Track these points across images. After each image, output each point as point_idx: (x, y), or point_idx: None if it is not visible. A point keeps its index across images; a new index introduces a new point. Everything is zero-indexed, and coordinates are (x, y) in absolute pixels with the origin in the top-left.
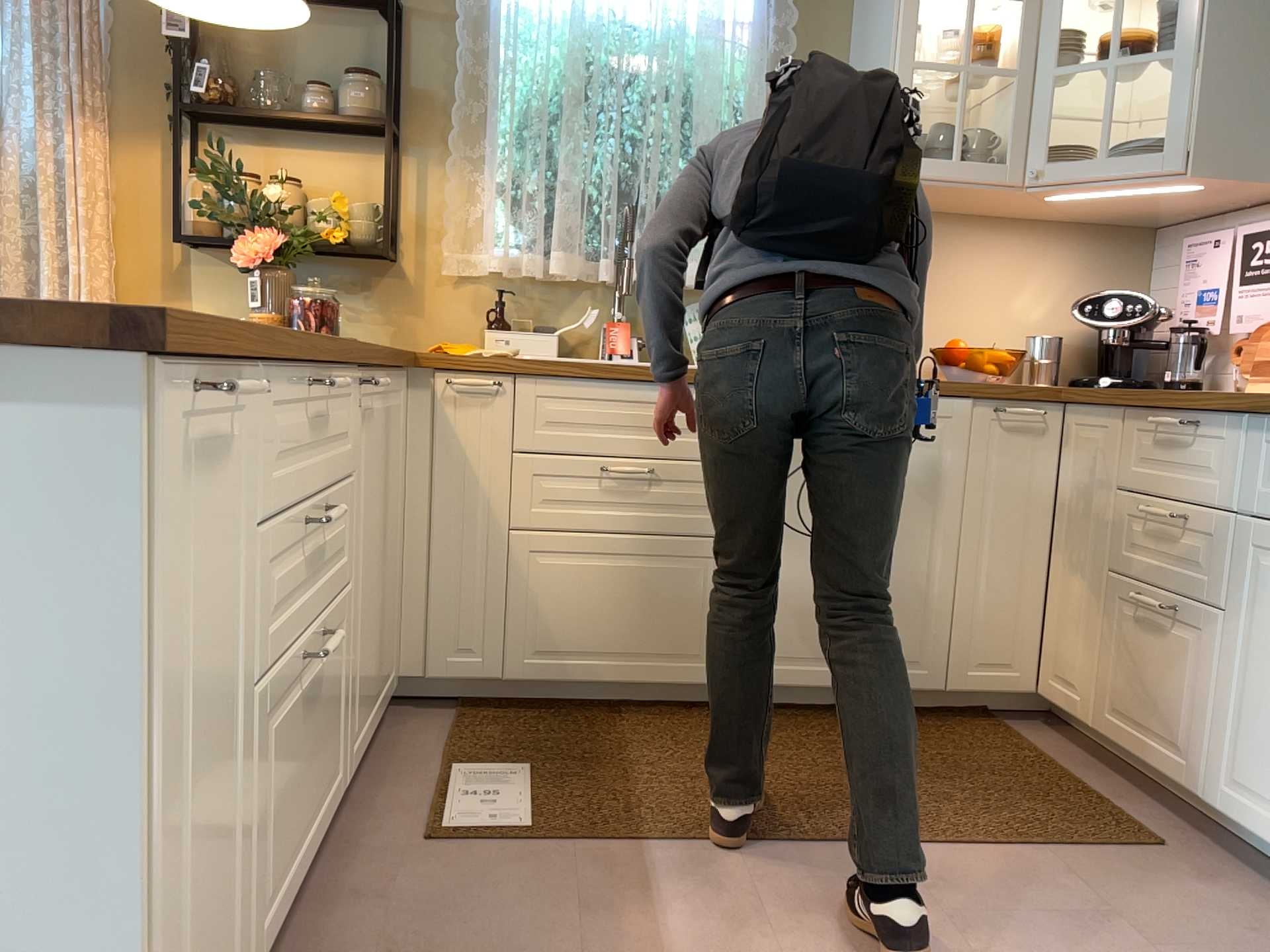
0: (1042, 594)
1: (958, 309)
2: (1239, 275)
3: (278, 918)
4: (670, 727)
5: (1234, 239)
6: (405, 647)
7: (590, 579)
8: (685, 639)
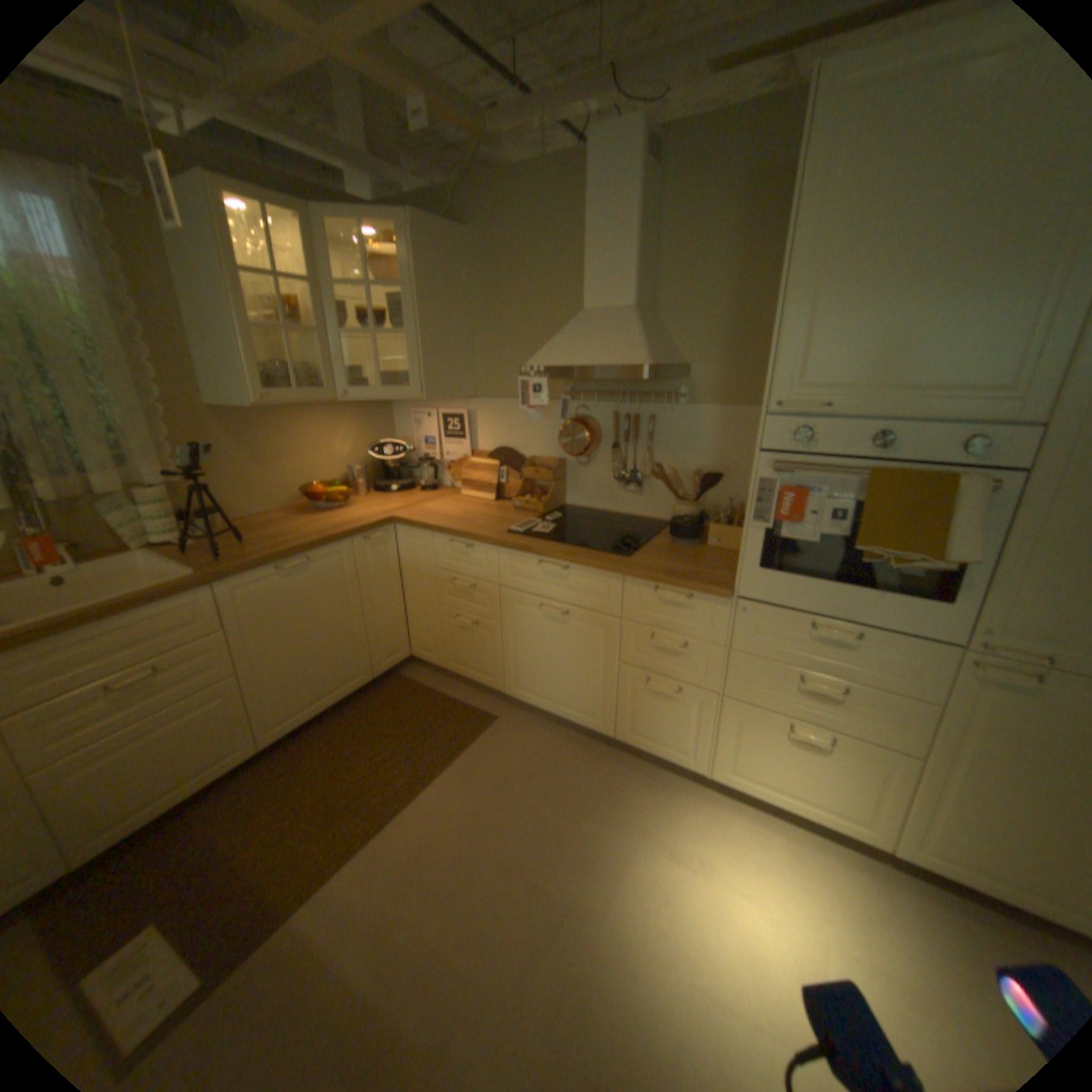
0: (403, 613)
1: (302, 459)
2: (441, 433)
3: None
4: (232, 802)
5: (435, 415)
6: None
7: (129, 761)
8: (220, 748)
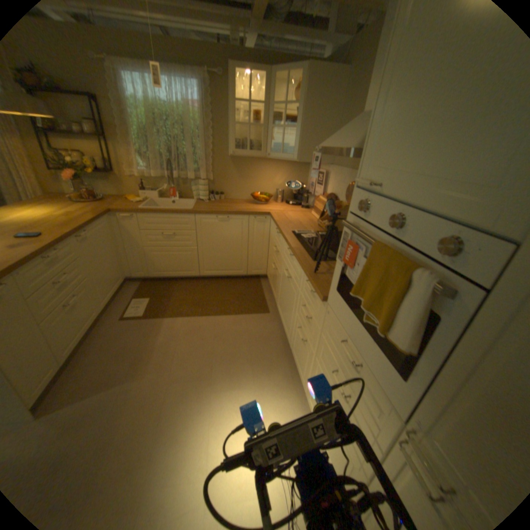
0: (266, 256)
1: (260, 182)
2: (316, 182)
3: (74, 348)
4: (186, 286)
5: (317, 172)
6: (125, 272)
7: (164, 257)
8: (188, 268)
